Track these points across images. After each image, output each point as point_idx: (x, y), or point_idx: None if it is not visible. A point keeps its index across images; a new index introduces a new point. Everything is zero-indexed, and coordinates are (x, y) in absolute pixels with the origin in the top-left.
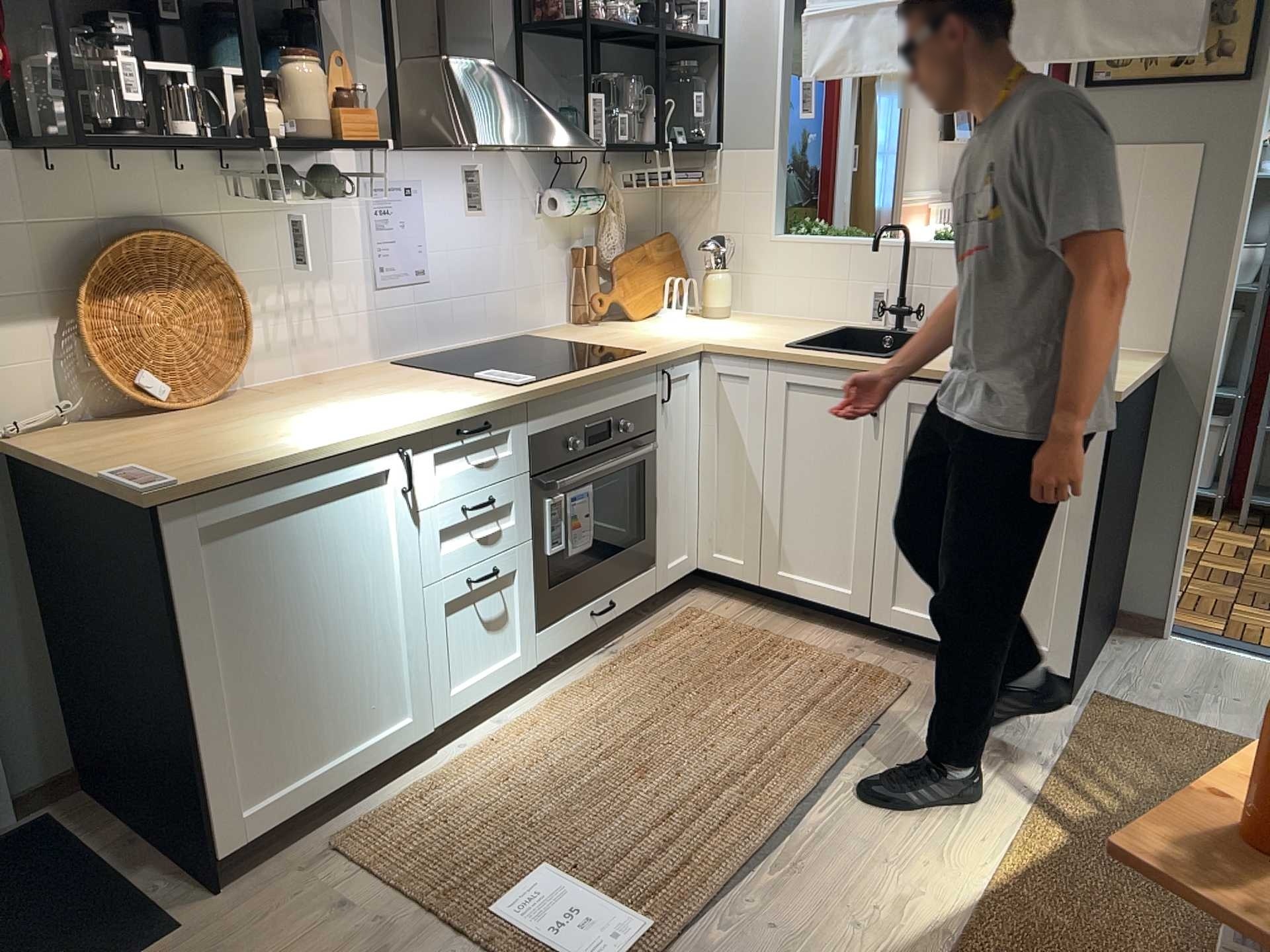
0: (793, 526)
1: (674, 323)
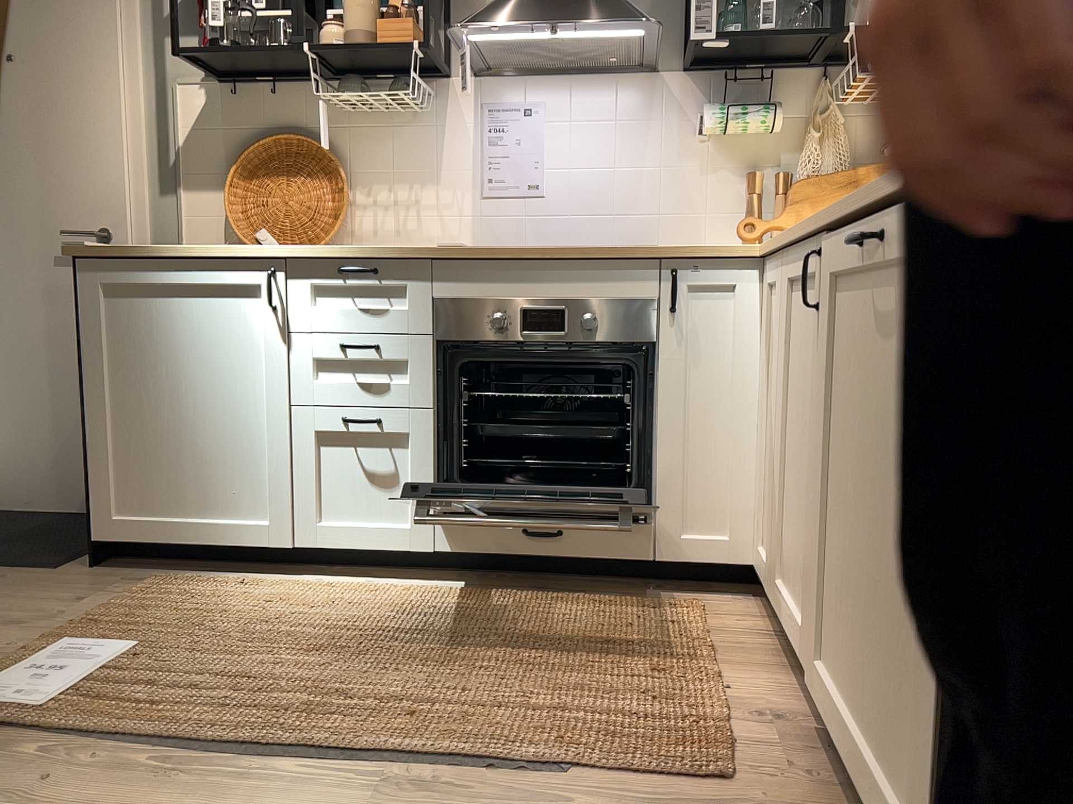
0: (792, 509)
1: None
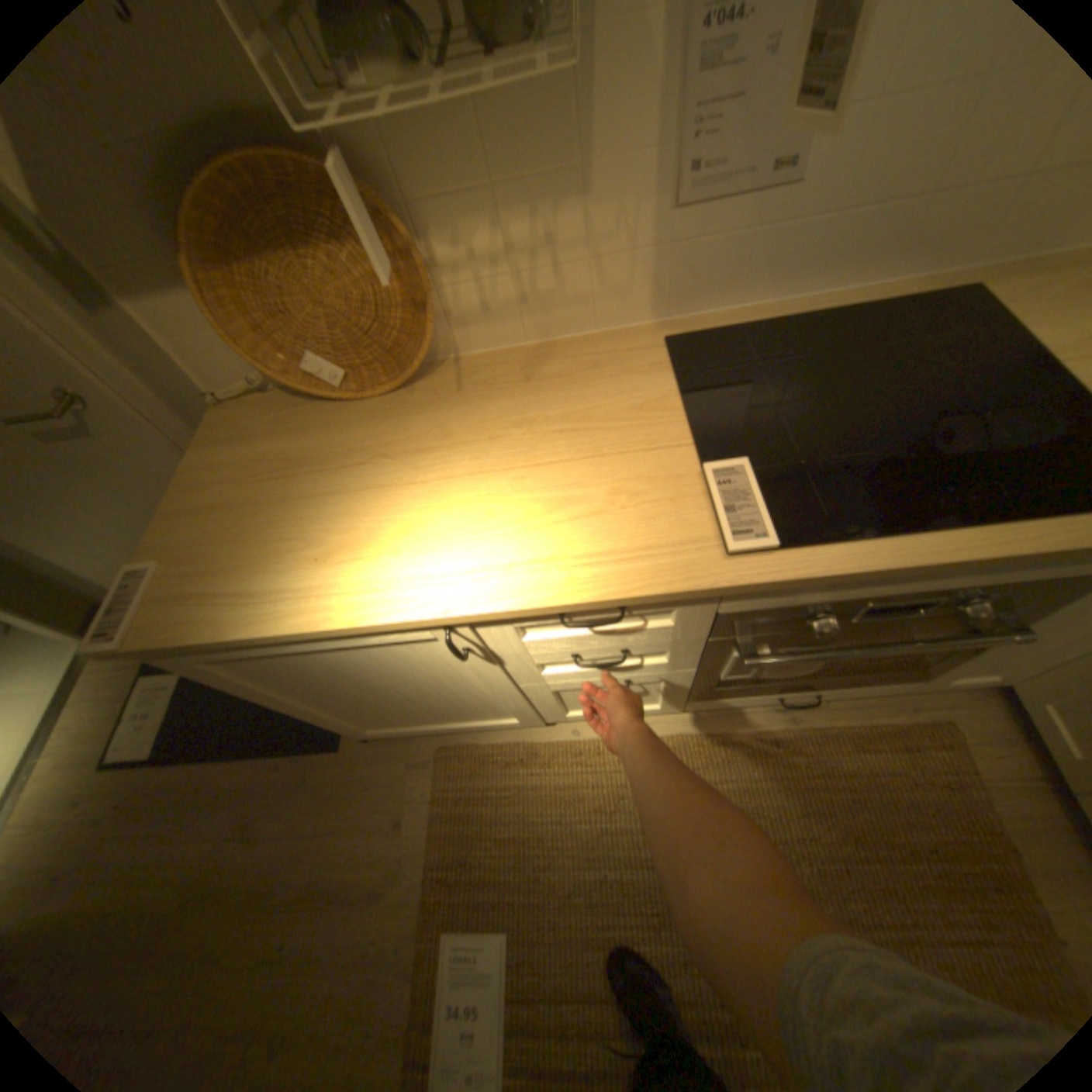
0: None
1: None
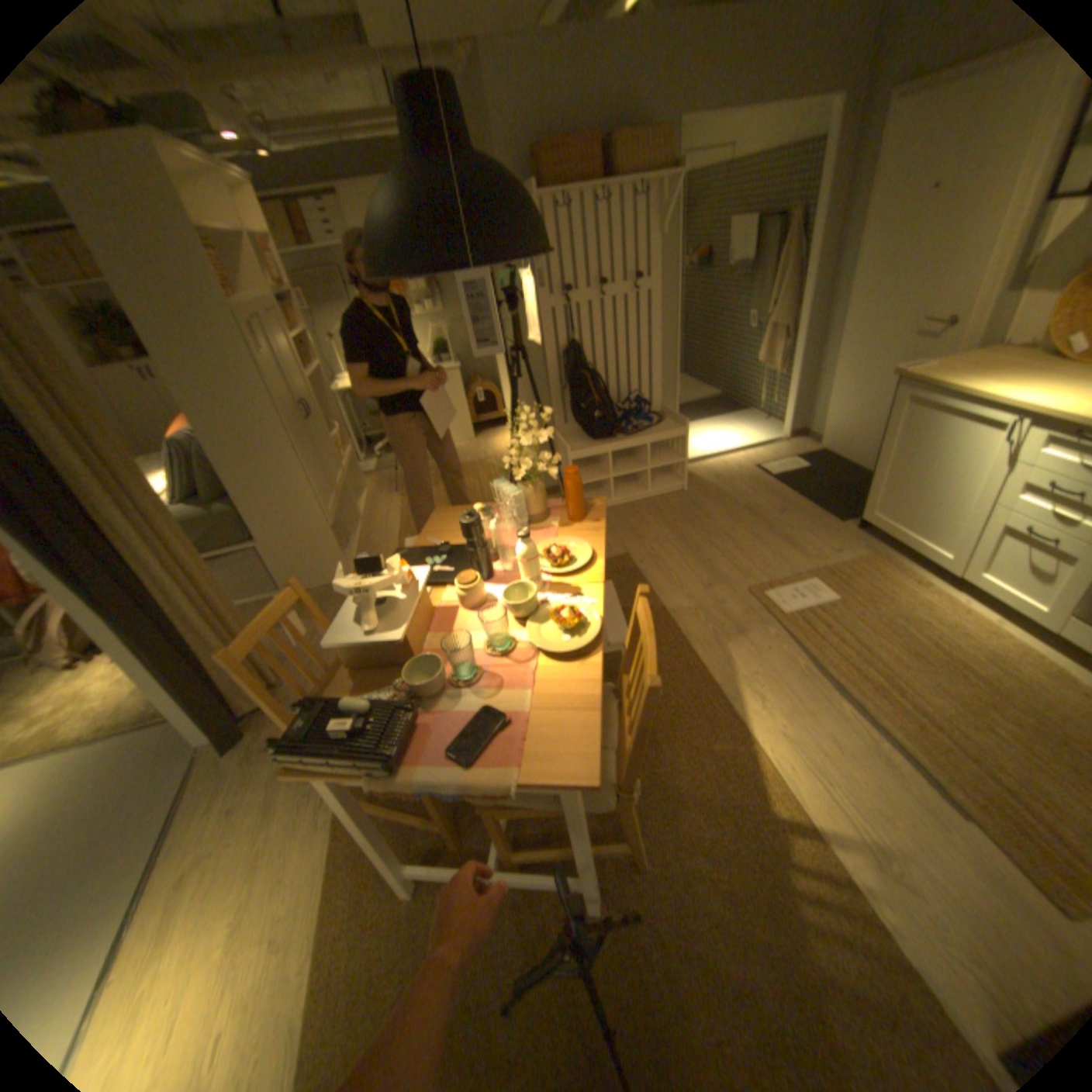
0: None
1: None
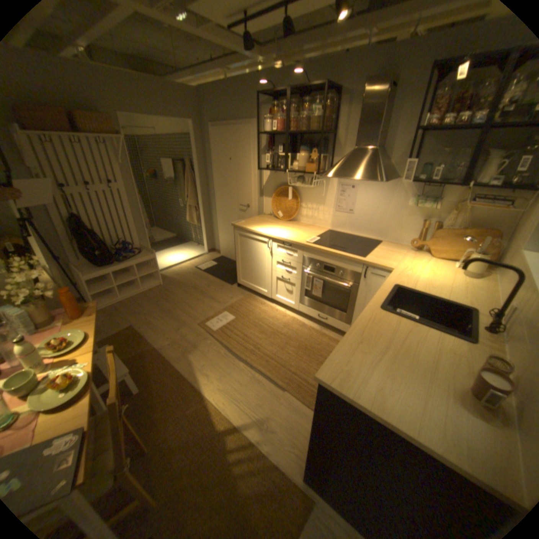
0: None
1: (439, 265)
